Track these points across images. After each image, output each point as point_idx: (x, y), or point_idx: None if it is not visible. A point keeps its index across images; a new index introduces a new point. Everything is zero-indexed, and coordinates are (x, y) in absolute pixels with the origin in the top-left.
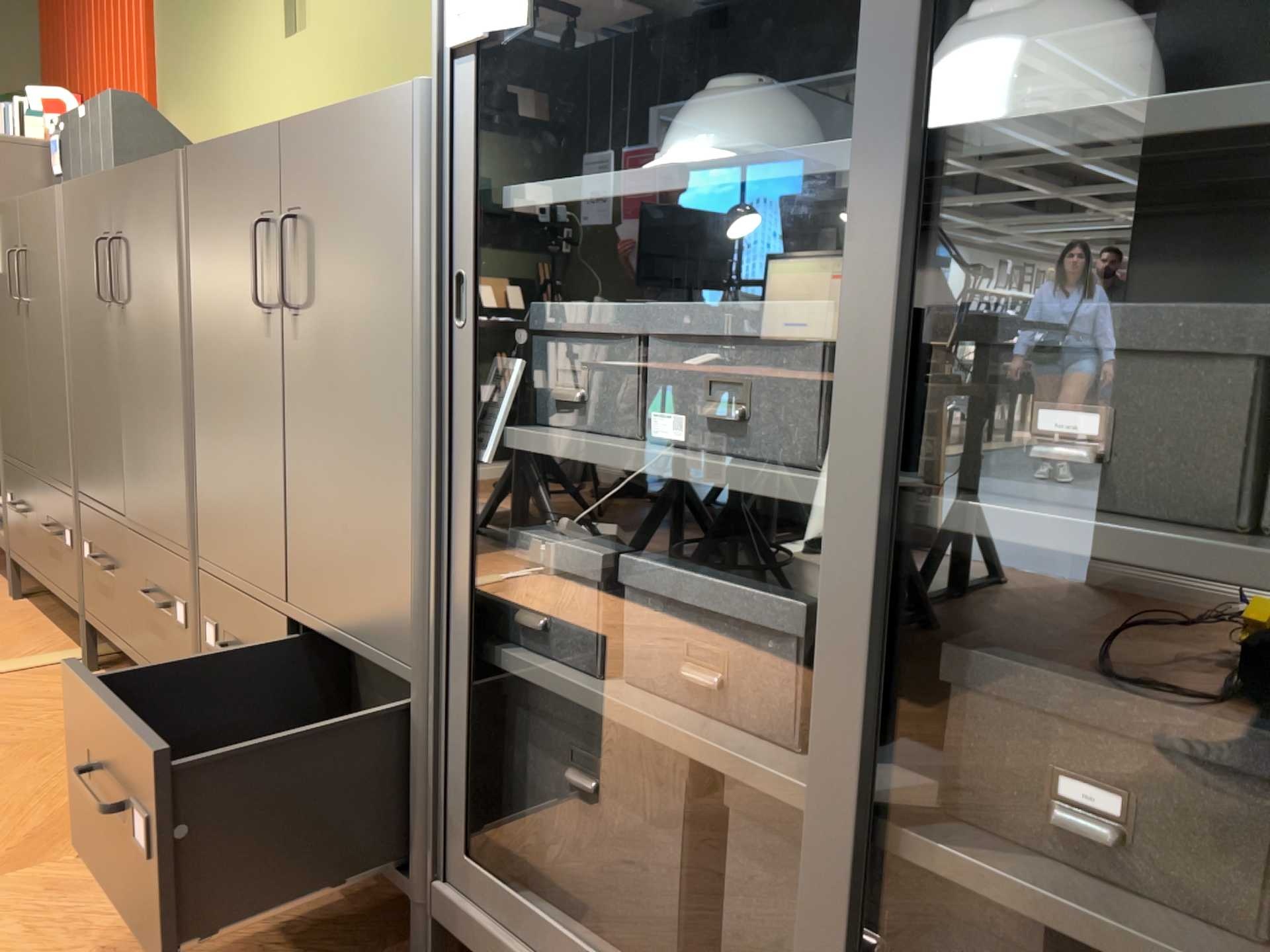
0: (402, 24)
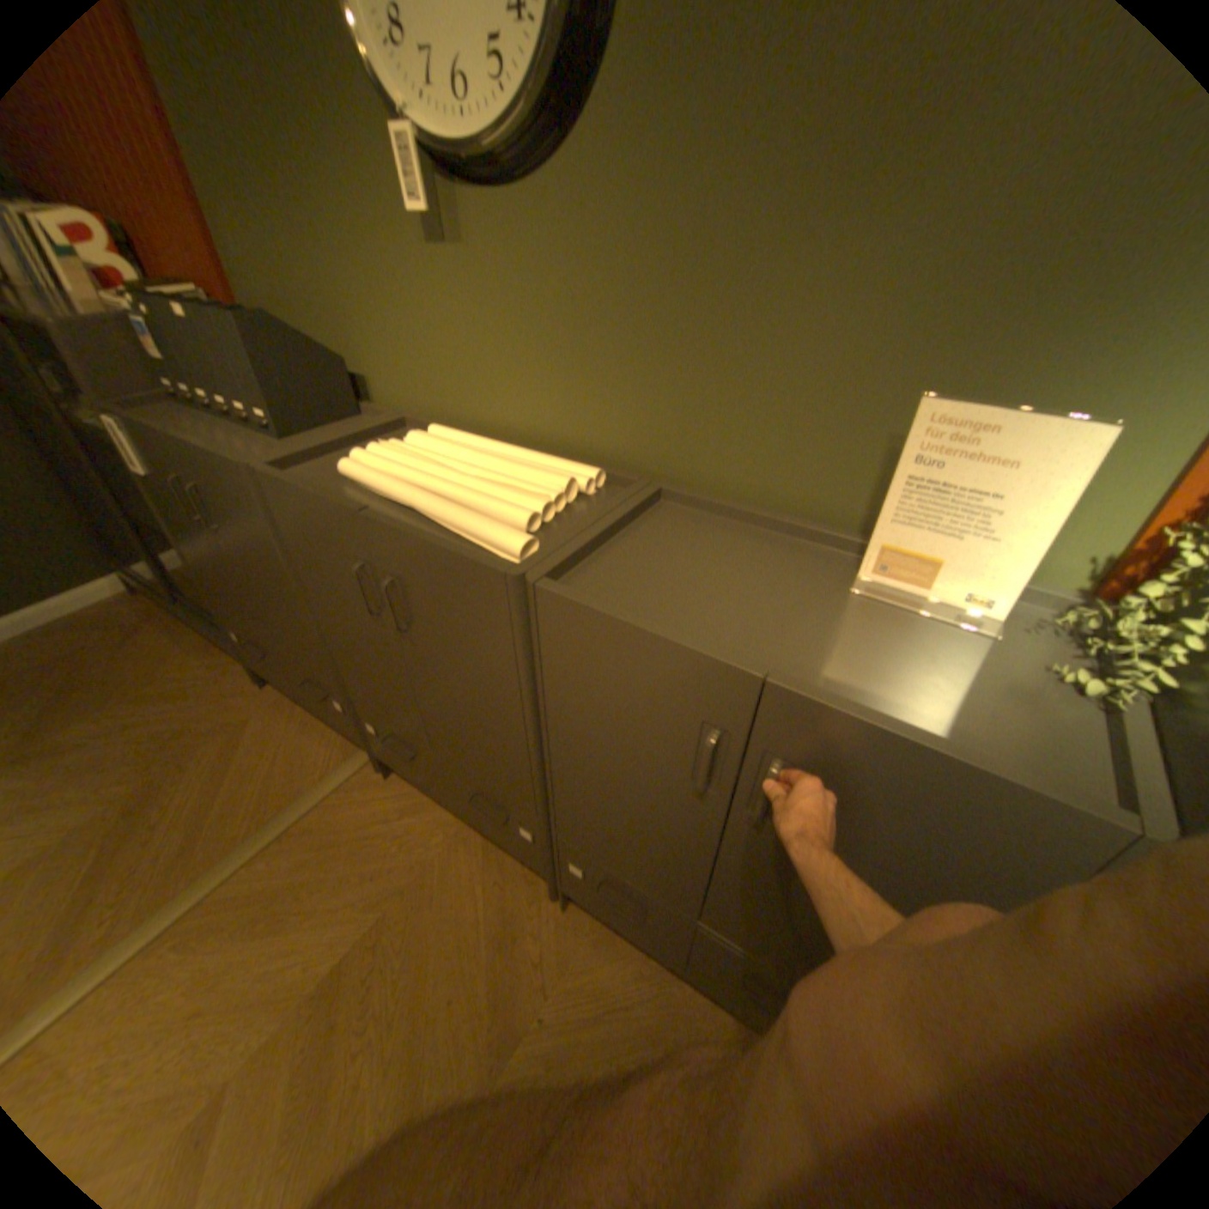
0: (644, 295)
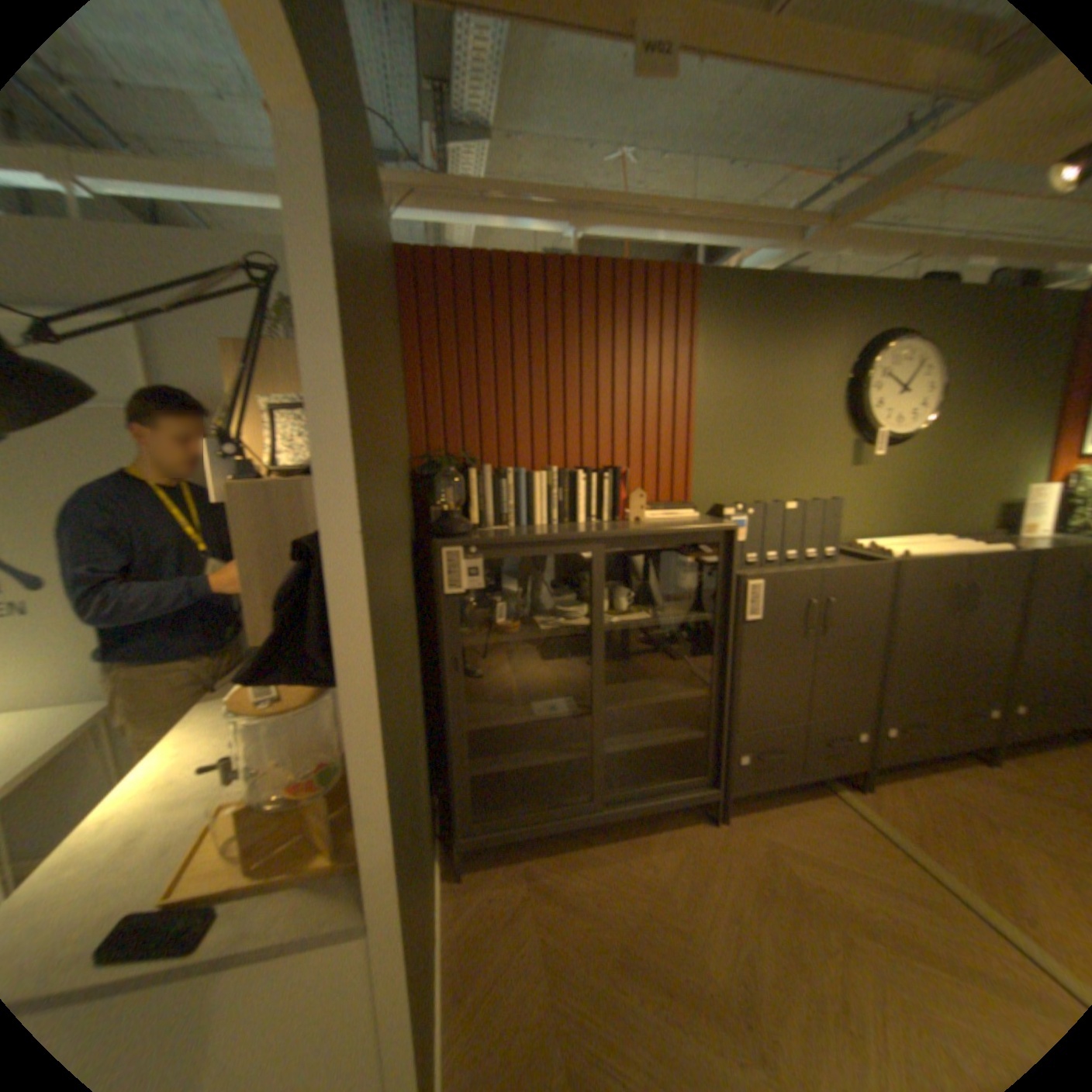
0: (936, 475)
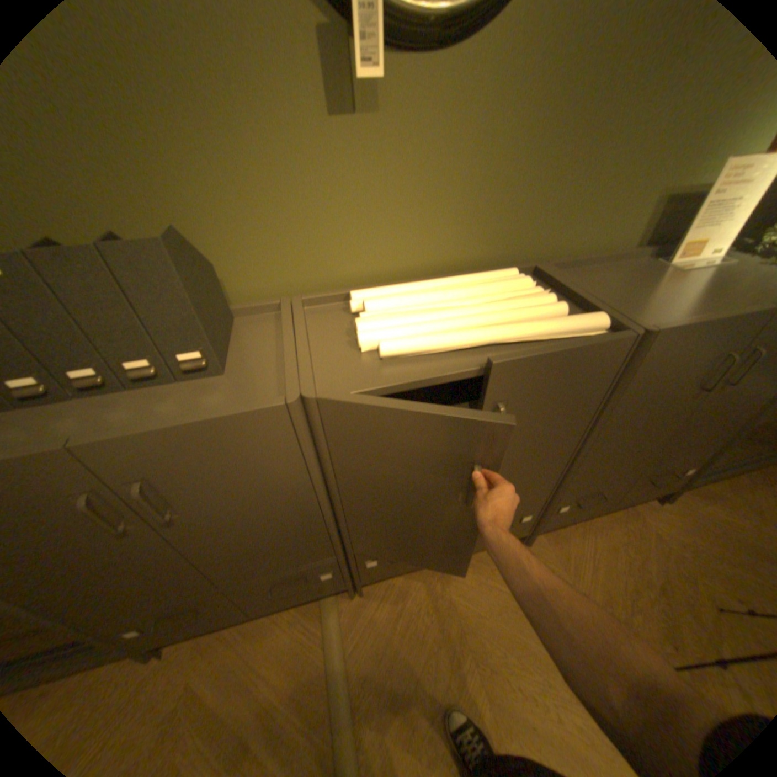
0: (543, 135)
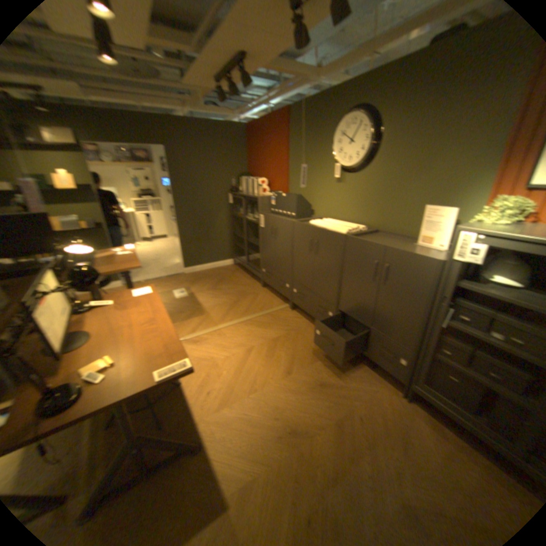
0: (378, 191)
